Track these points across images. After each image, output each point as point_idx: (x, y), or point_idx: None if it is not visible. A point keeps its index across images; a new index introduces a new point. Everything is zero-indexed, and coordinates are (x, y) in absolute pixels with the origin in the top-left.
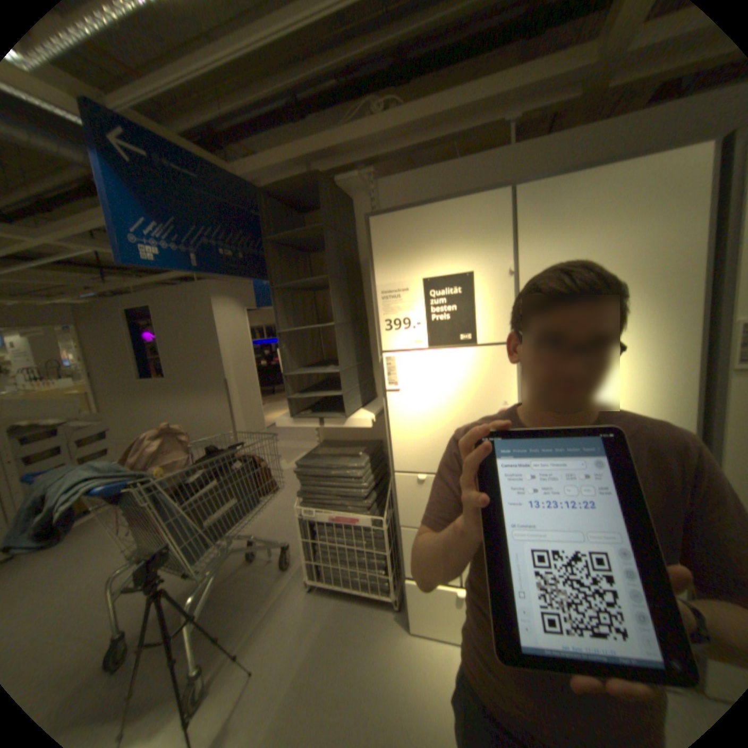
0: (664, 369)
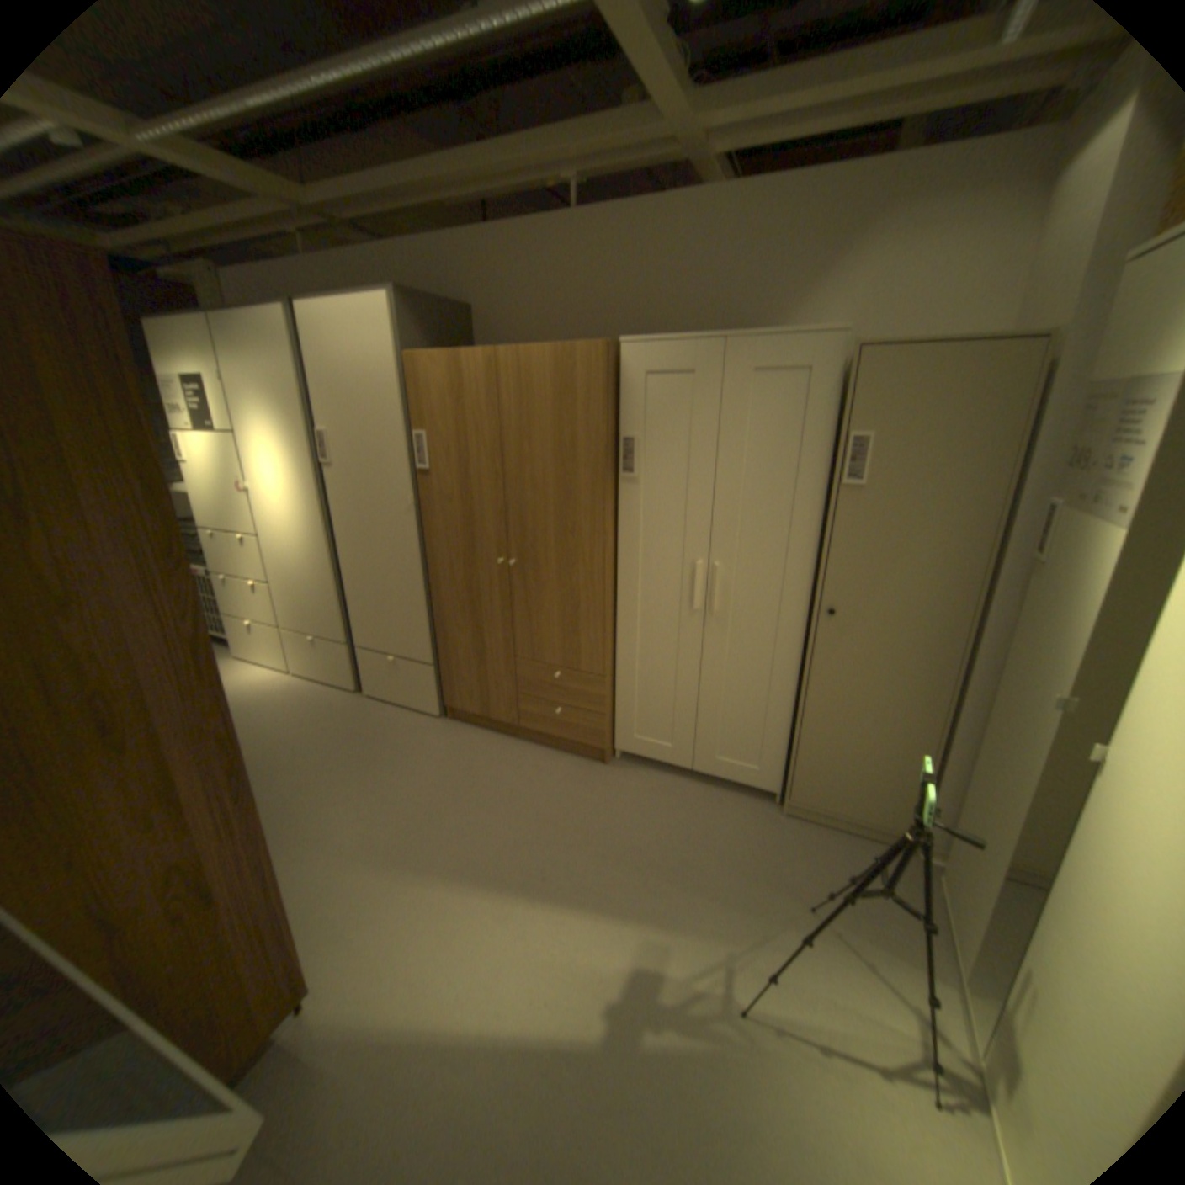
0: (297, 461)
